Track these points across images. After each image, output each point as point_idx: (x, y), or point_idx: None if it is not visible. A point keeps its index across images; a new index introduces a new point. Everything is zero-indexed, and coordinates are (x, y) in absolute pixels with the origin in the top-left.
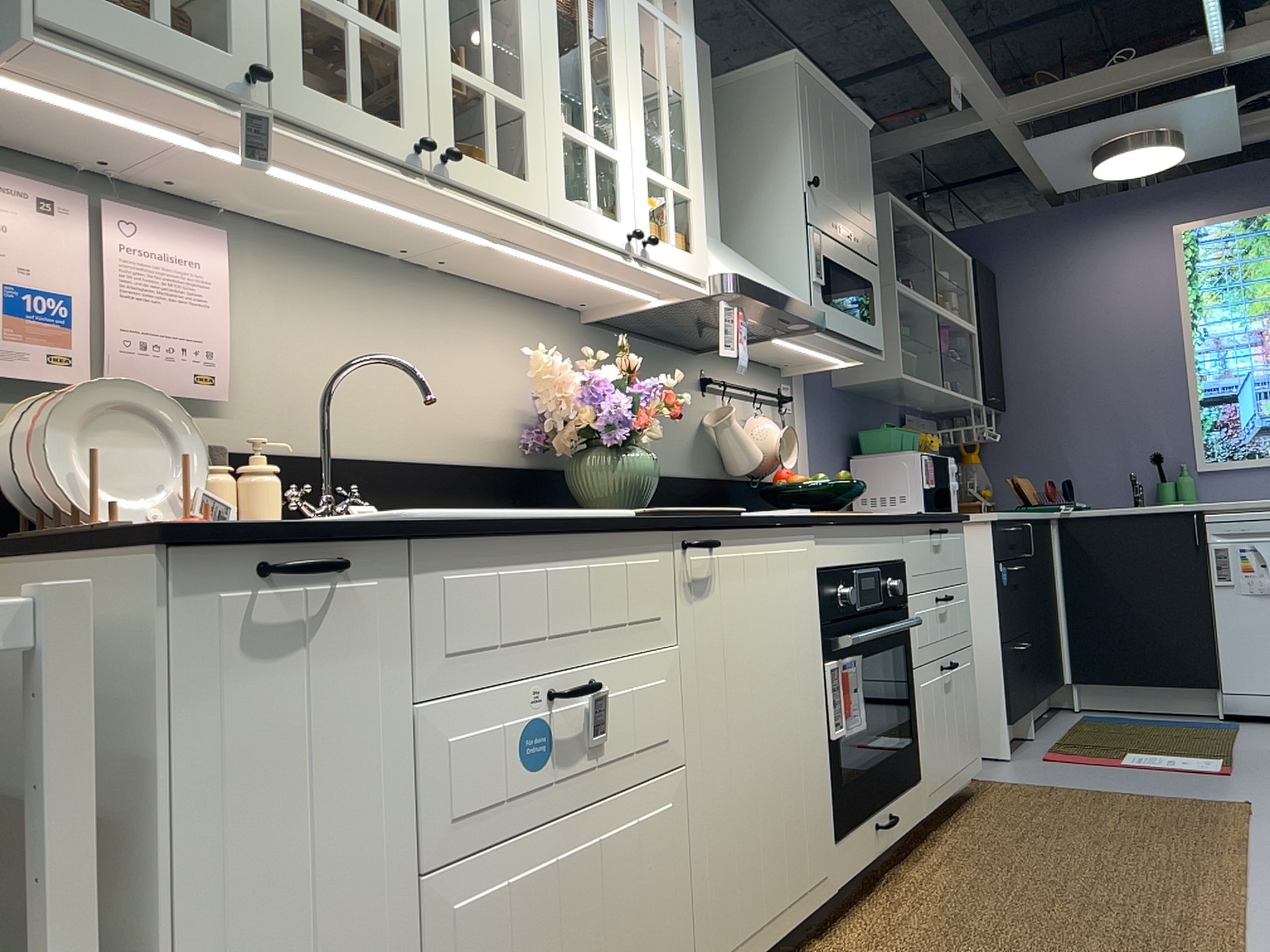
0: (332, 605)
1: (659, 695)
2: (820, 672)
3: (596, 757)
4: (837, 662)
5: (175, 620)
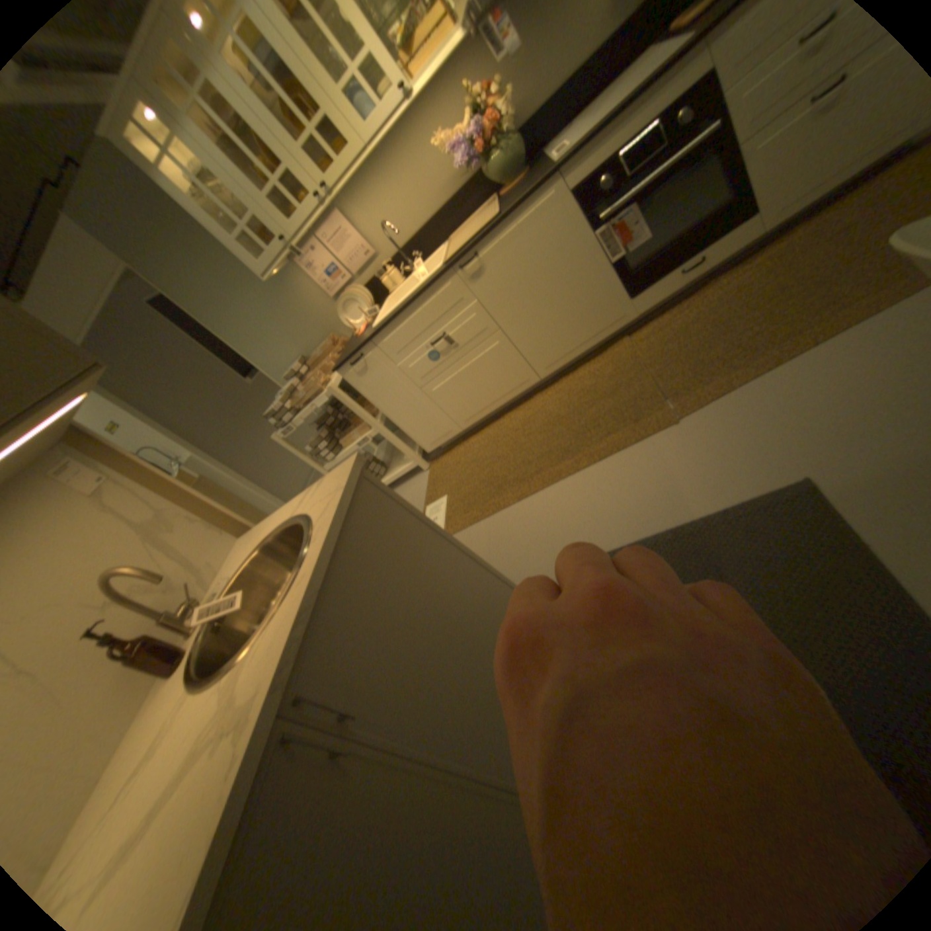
0: (368, 360)
1: (476, 318)
2: (589, 240)
3: (458, 346)
4: (610, 221)
5: (349, 377)
